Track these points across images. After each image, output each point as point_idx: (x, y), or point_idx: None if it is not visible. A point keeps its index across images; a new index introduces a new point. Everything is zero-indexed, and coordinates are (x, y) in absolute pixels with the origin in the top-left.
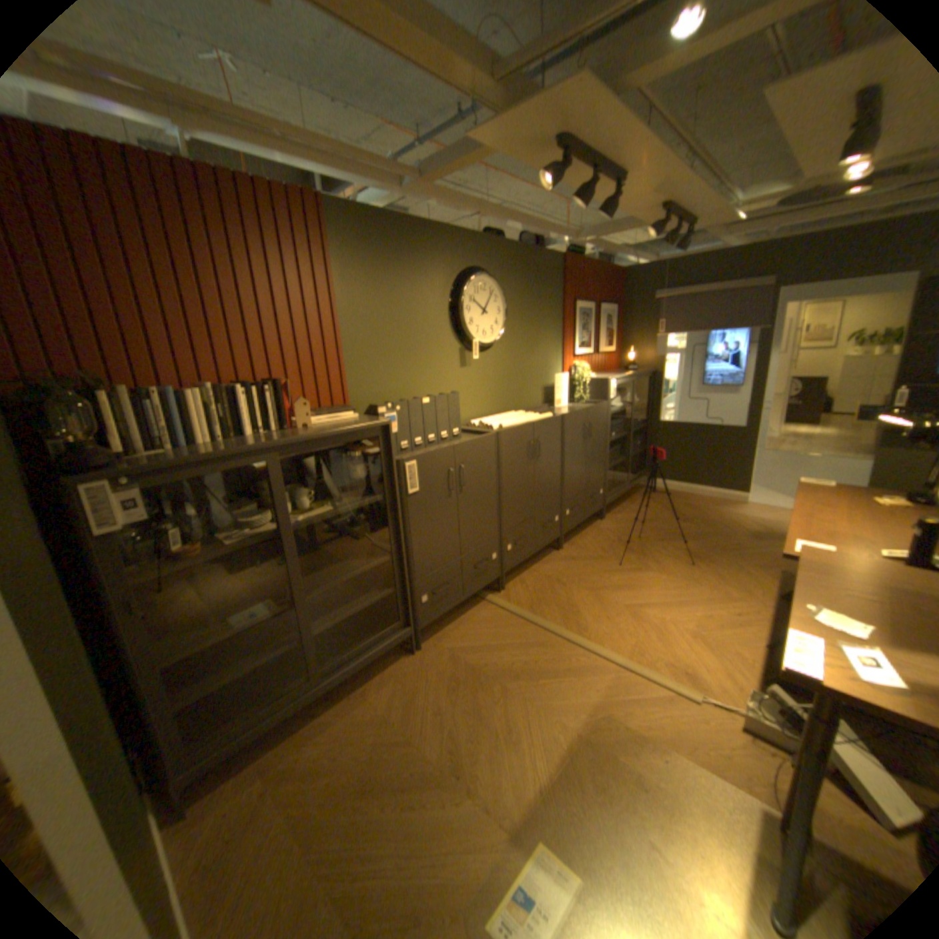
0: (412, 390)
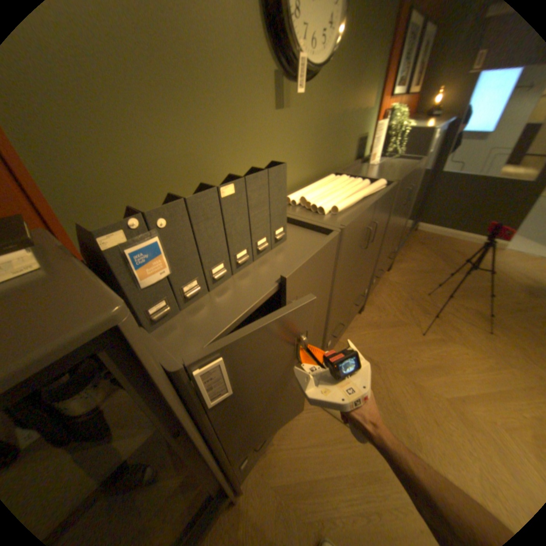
0: (197, 155)
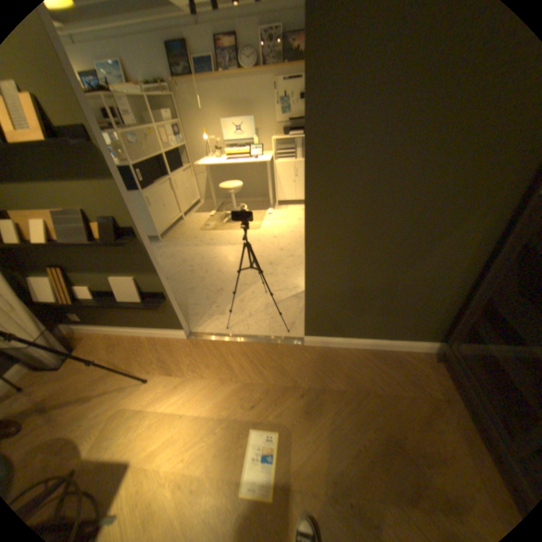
0: None
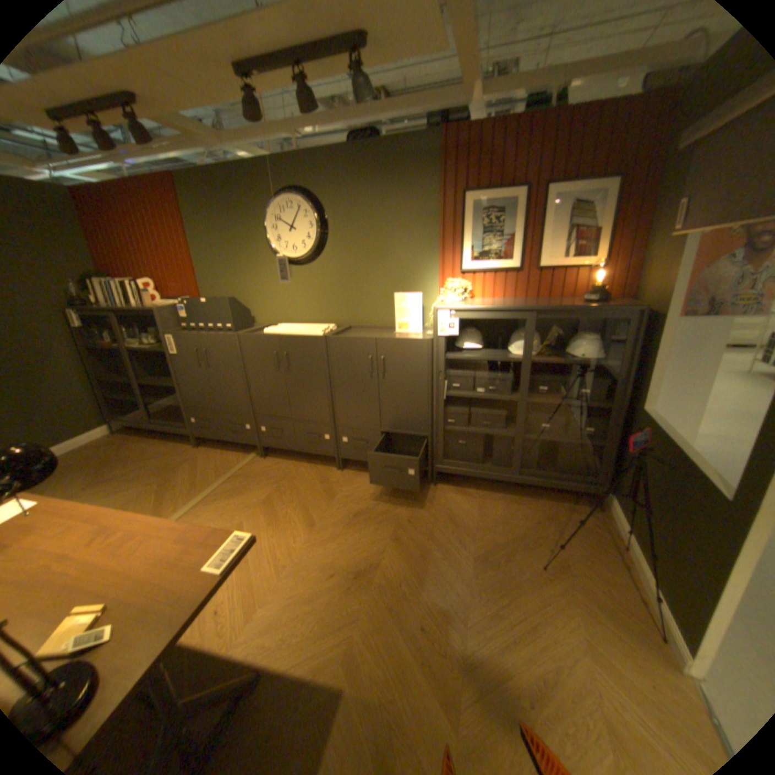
0: (240, 292)
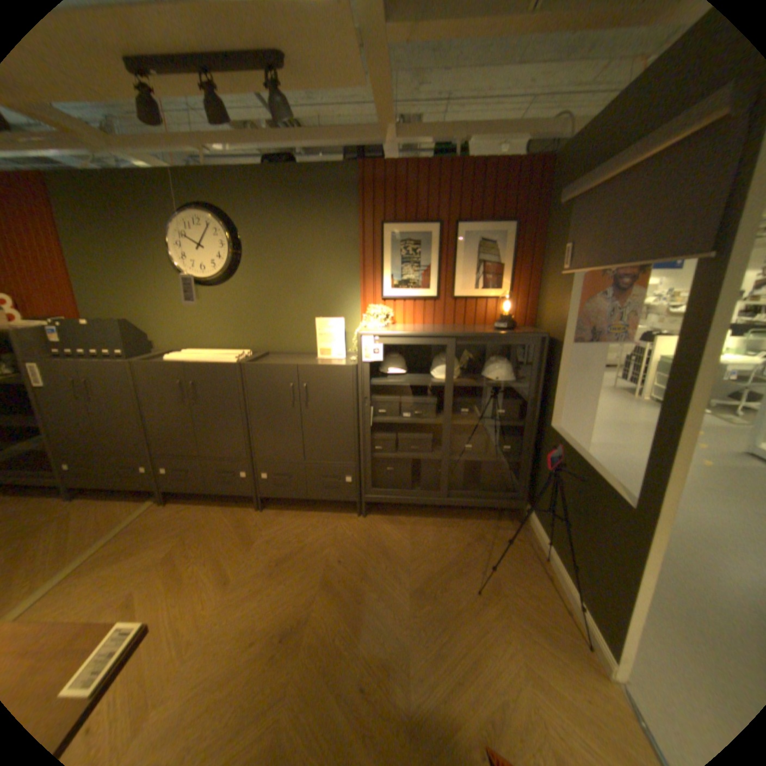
0: (133, 314)
